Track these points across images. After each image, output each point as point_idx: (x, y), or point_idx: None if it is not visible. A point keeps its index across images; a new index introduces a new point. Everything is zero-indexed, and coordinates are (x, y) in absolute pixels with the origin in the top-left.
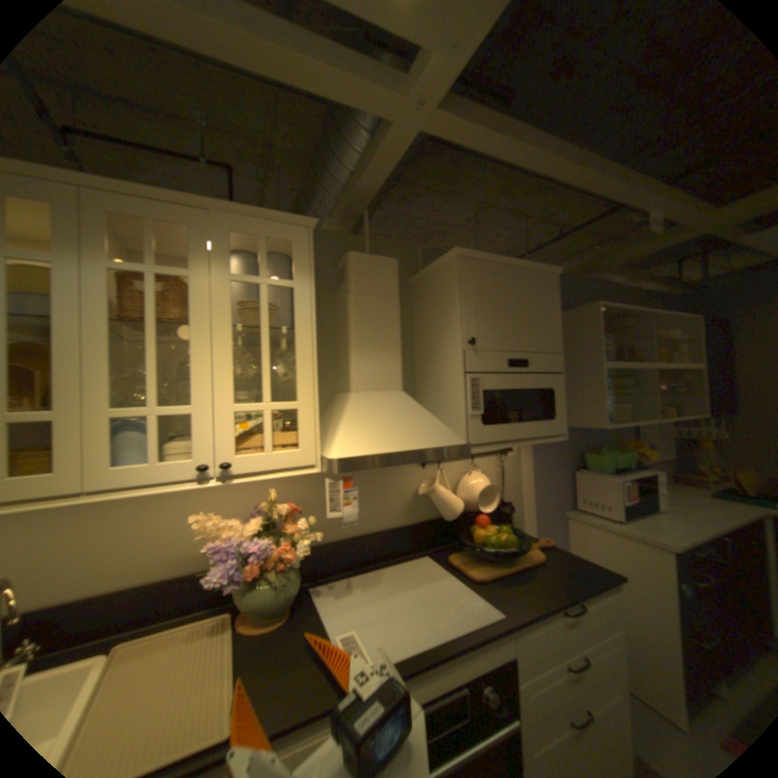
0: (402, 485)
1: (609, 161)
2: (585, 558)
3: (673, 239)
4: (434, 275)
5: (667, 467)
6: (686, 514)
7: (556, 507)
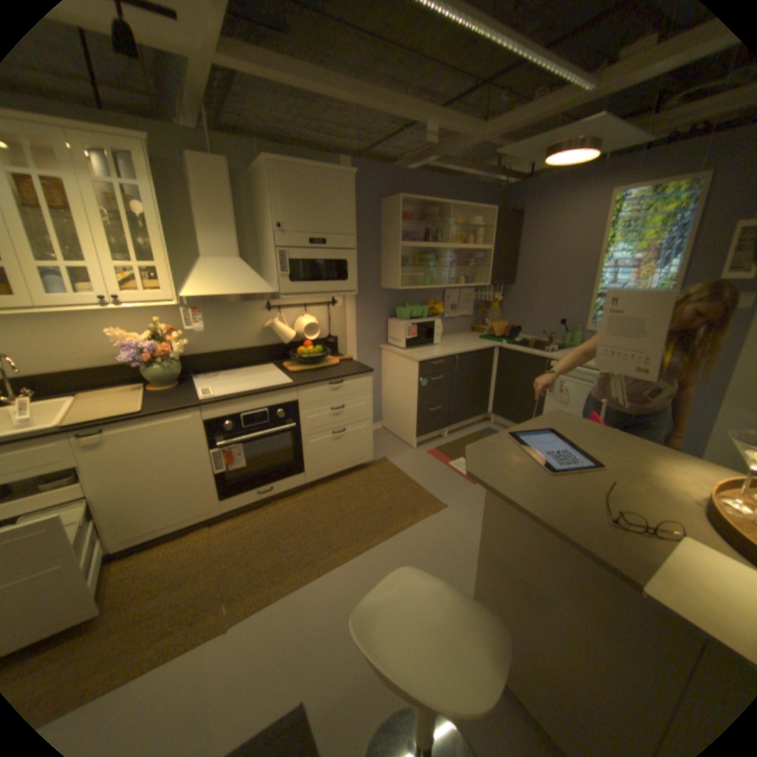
0: (253, 321)
1: (375, 87)
2: (387, 371)
3: (464, 143)
4: (258, 171)
5: (466, 320)
6: (449, 345)
7: (372, 341)
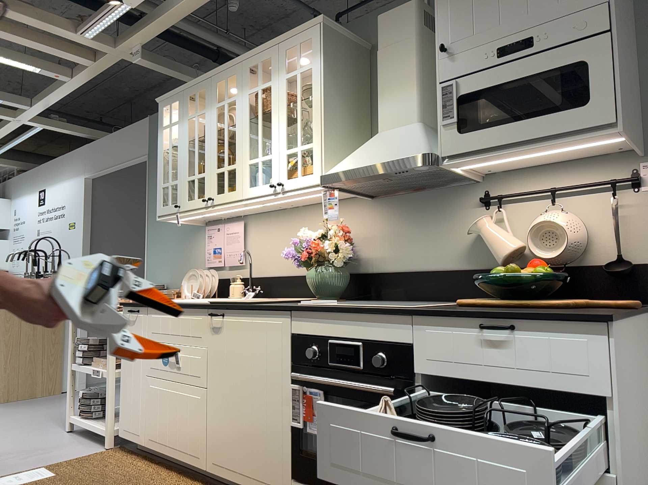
0: (460, 226)
1: None
2: None
3: None
4: None
5: None
6: None
7: None
